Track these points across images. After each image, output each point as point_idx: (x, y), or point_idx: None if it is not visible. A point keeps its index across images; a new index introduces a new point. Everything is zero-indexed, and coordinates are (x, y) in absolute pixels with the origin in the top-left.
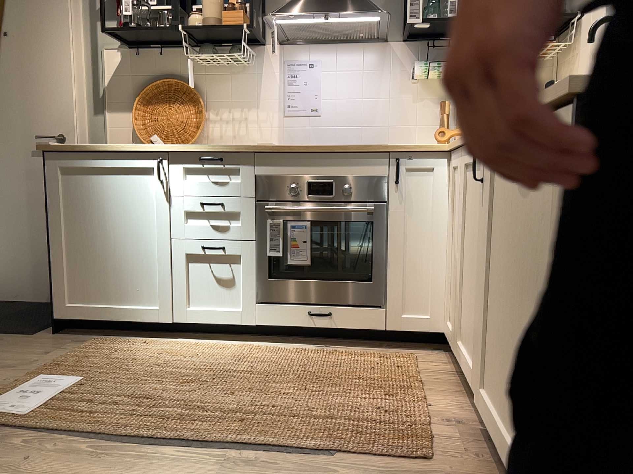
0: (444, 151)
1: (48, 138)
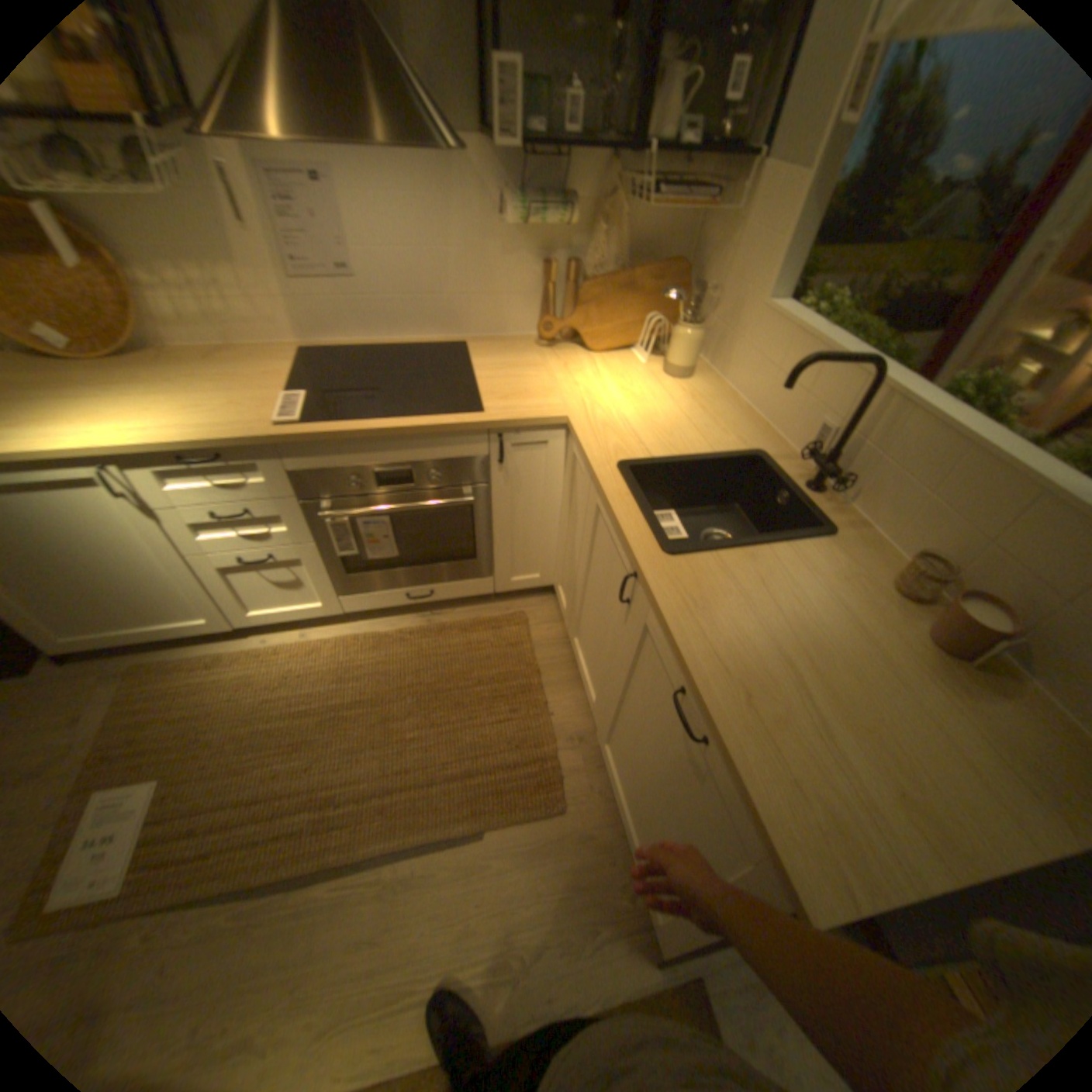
0: (561, 424)
1: None
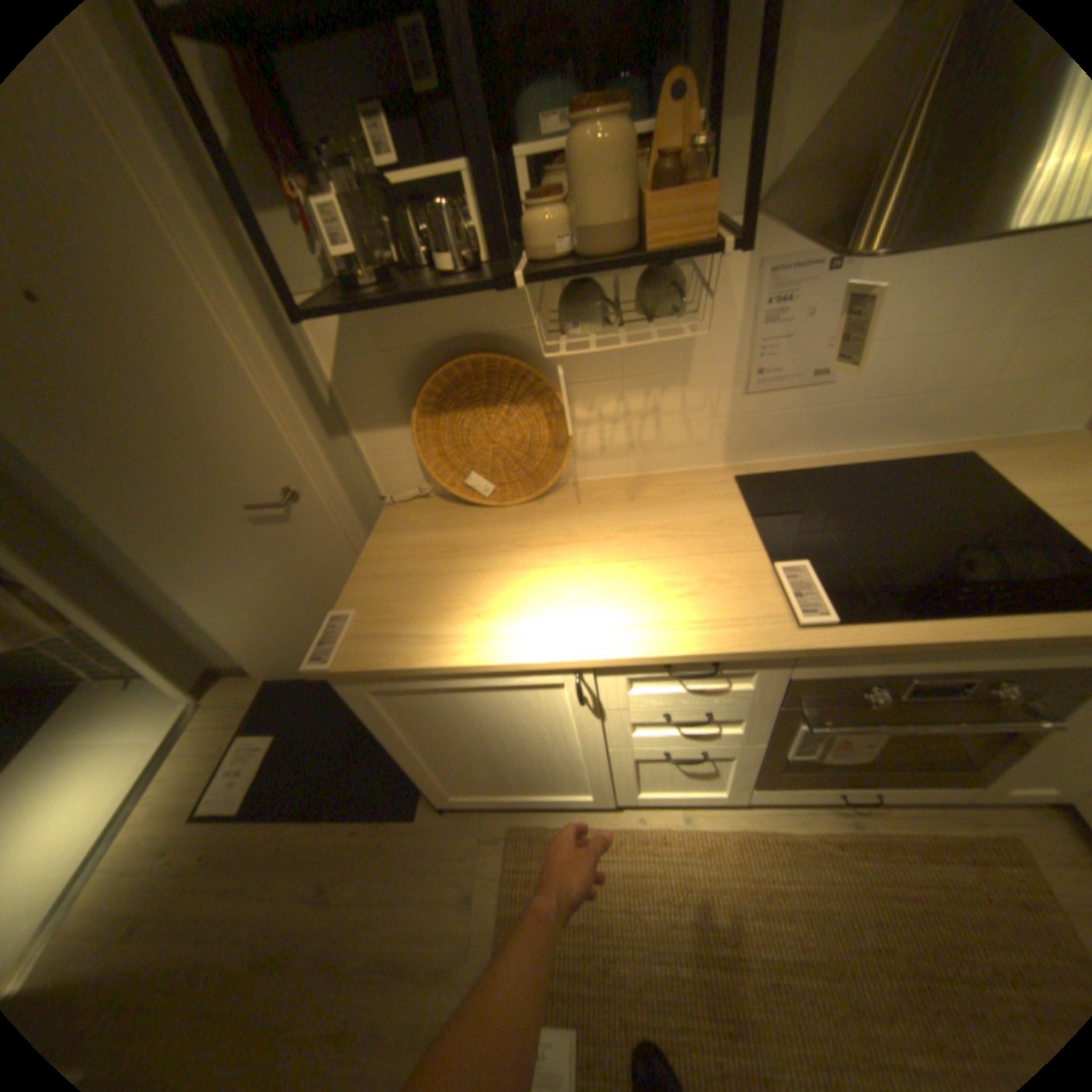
0: None
1: (271, 505)
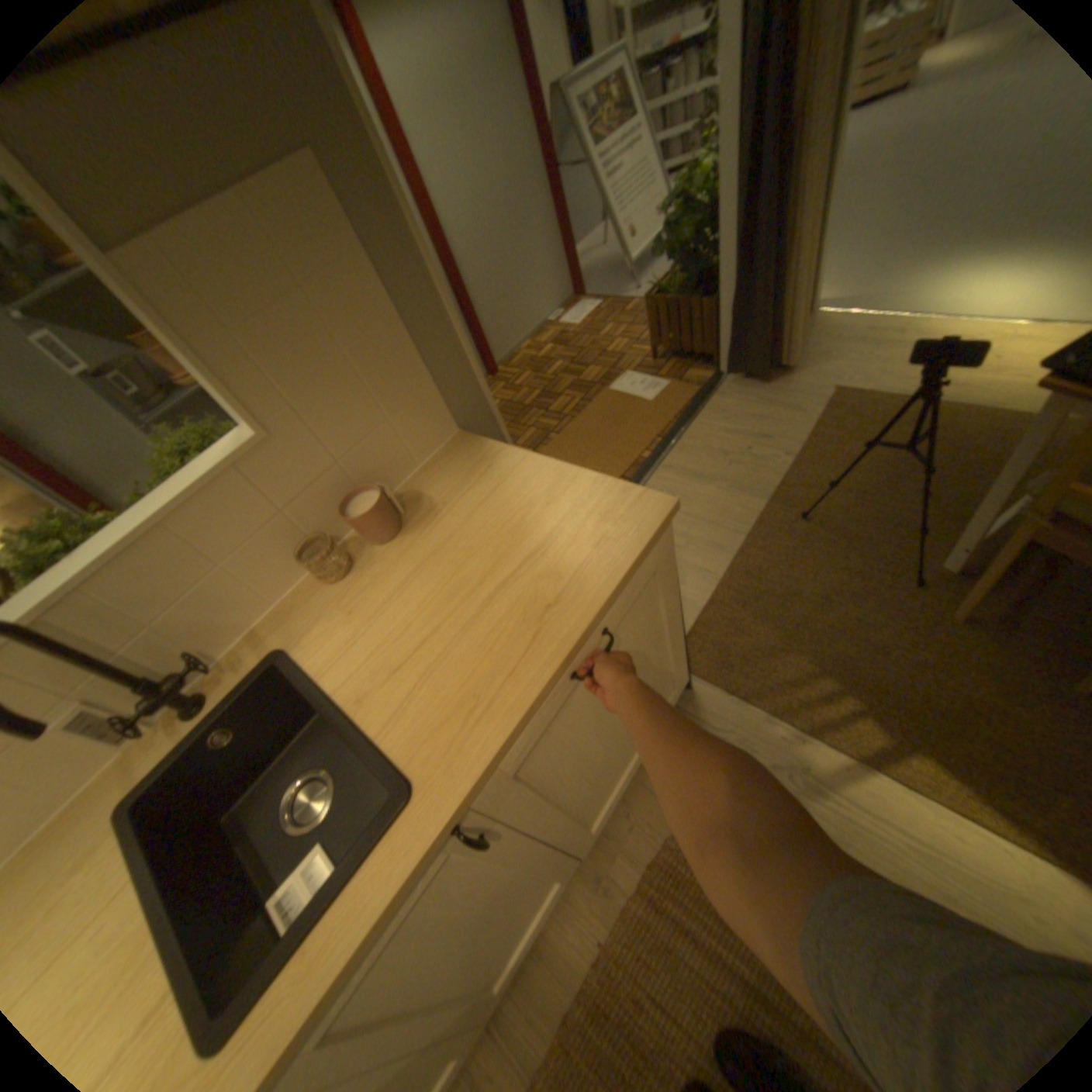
0: None
1: None
